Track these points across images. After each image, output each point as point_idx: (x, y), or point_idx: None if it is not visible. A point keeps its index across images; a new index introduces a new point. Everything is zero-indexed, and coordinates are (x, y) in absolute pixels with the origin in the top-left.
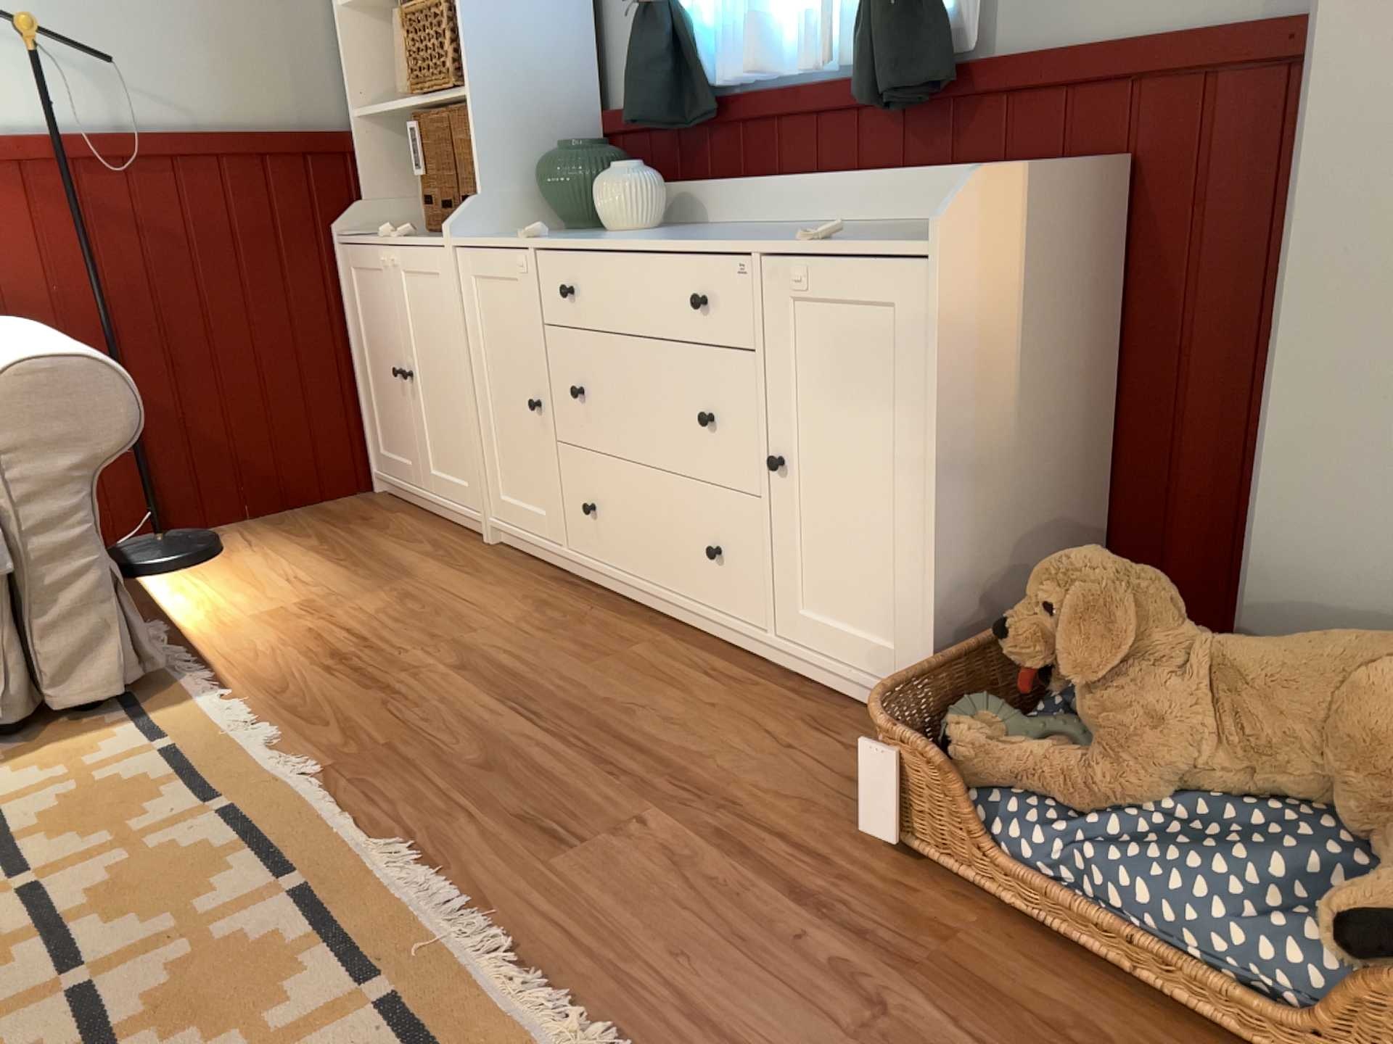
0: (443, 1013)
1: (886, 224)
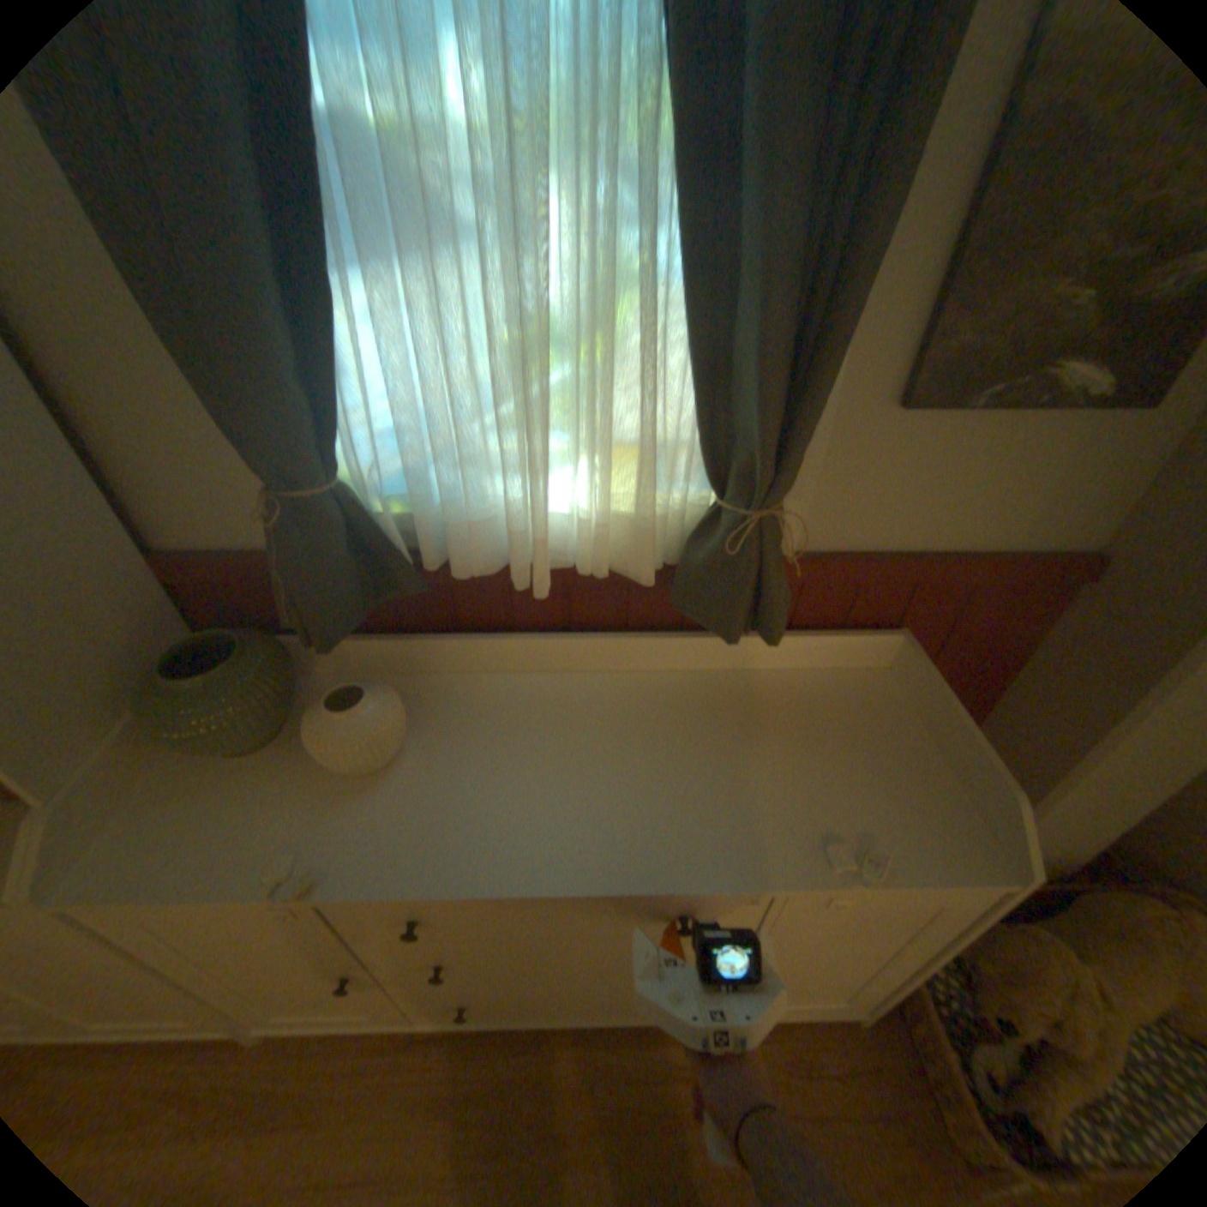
0: None
1: (703, 685)
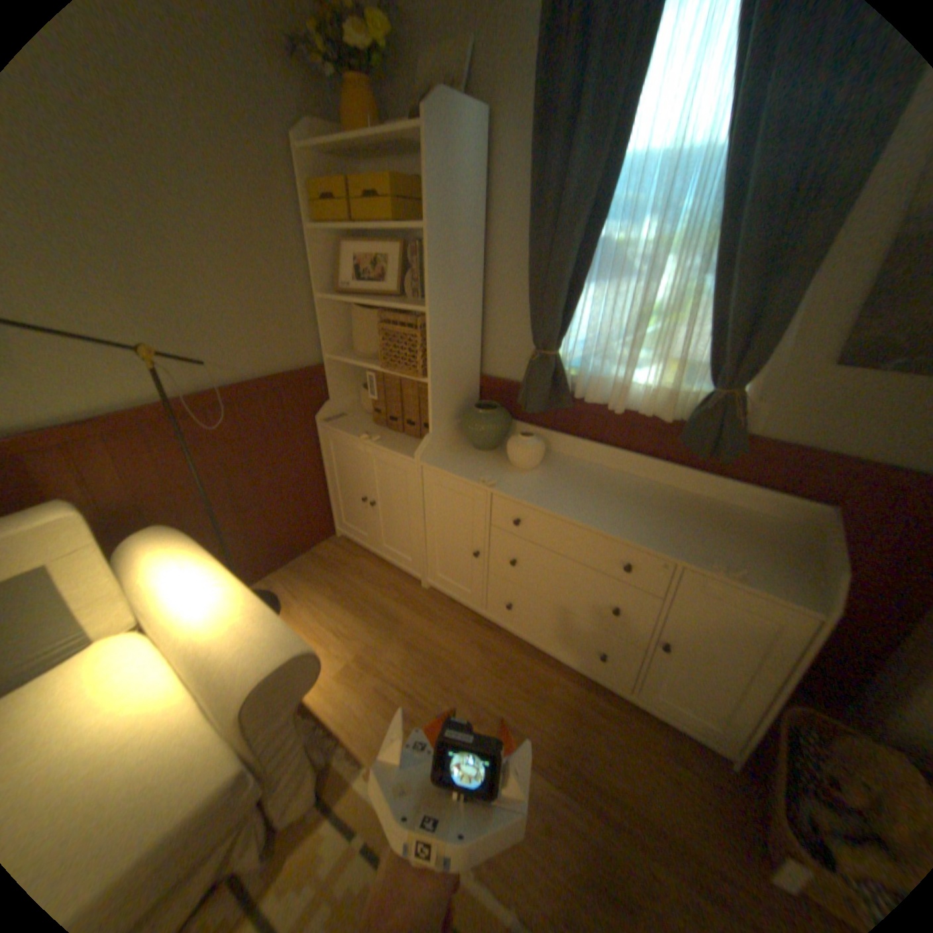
0: None
1: (688, 497)
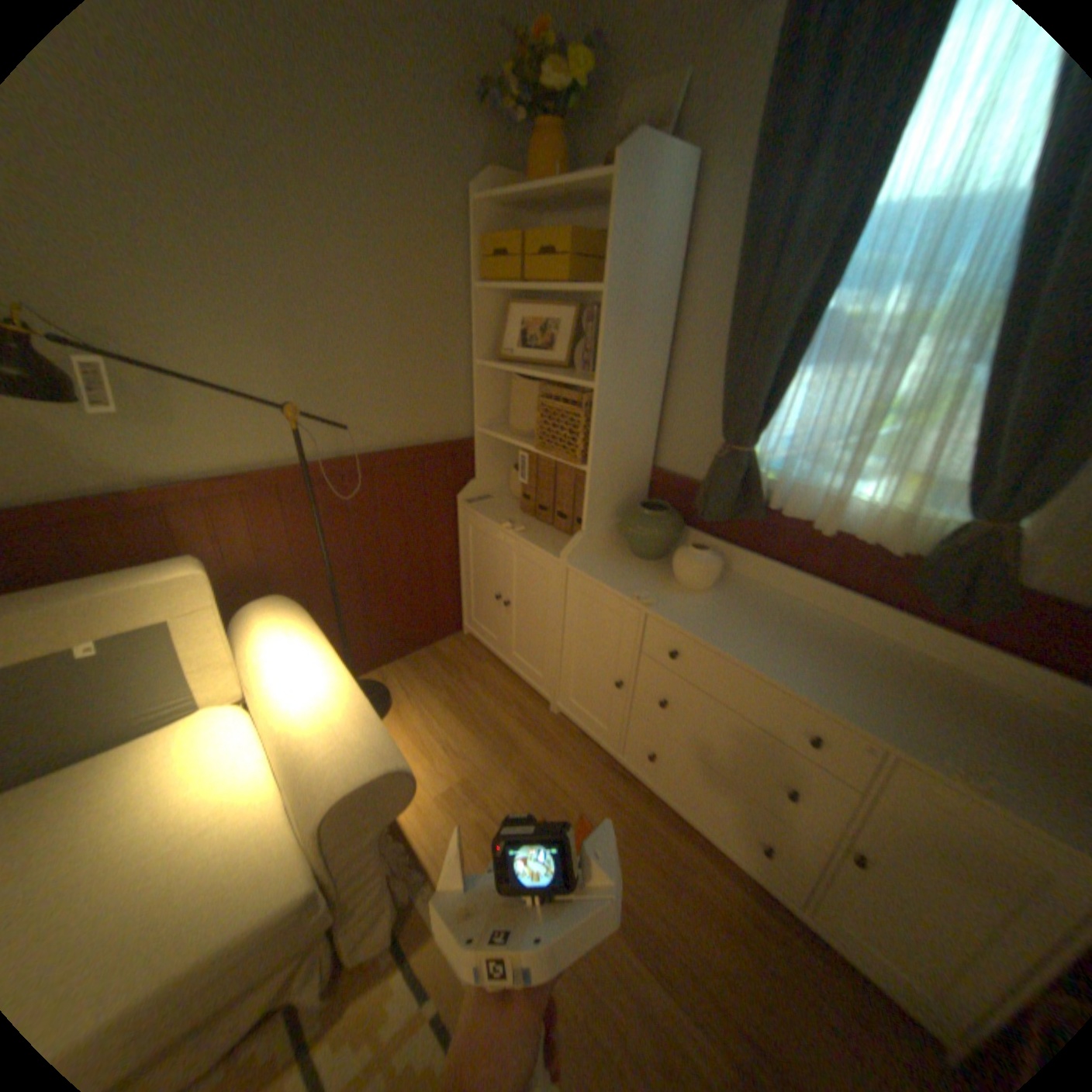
0: None
1: (917, 659)
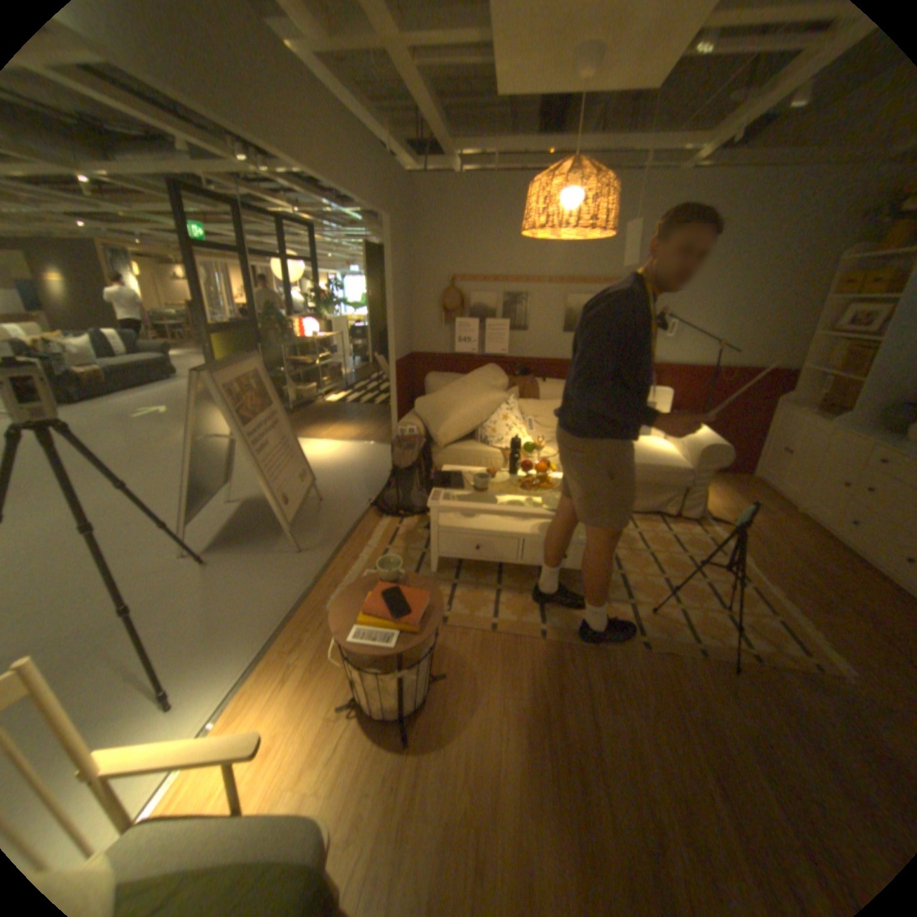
0: (798, 632)
1: None
